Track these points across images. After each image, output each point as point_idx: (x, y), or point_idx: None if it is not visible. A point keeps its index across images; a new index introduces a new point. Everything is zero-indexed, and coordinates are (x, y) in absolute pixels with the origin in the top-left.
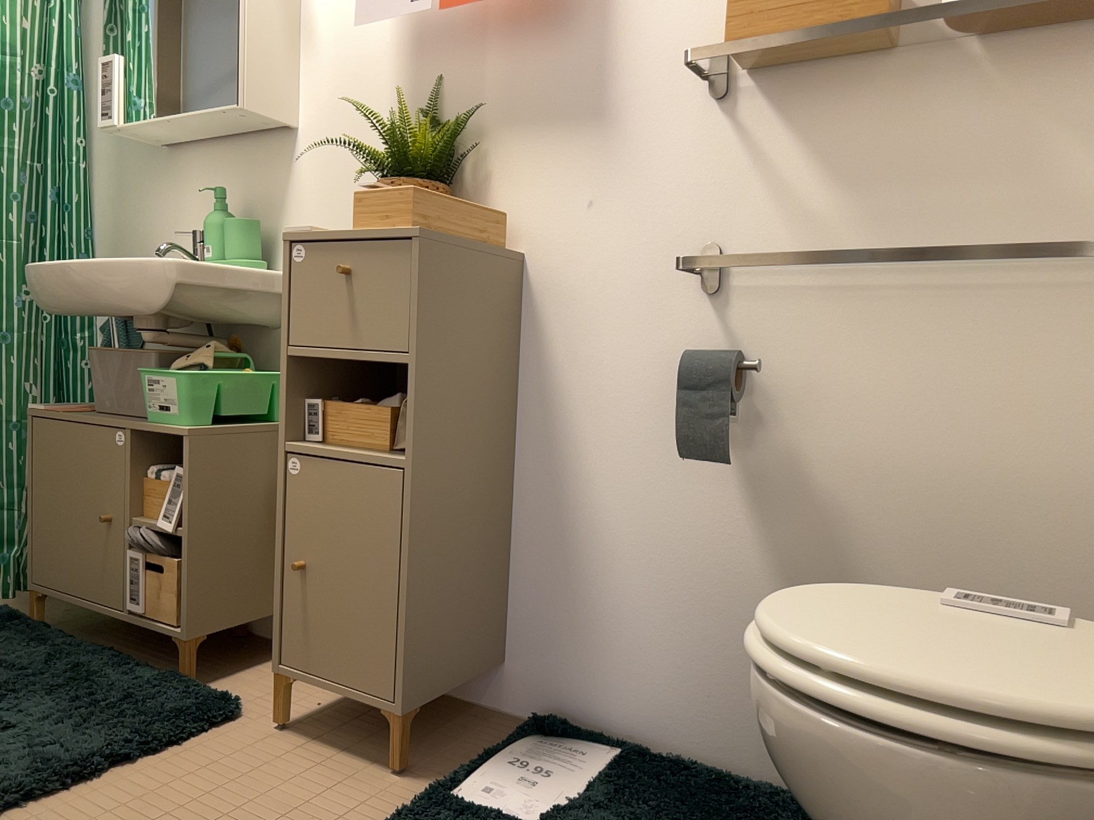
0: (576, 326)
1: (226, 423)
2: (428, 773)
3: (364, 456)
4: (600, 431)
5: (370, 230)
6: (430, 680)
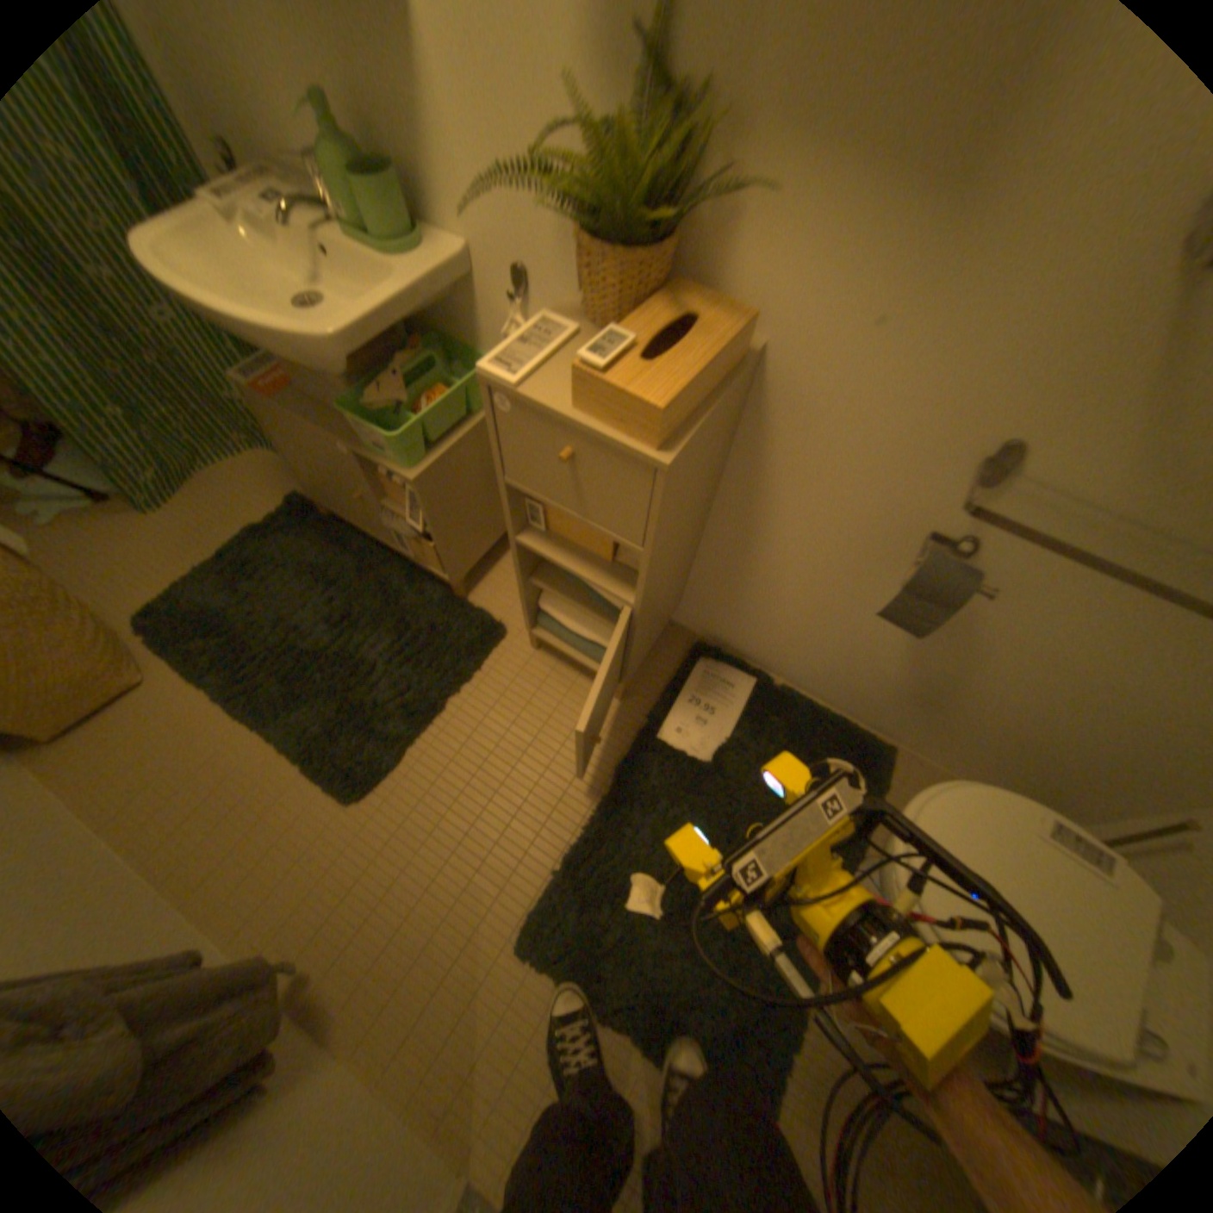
0: (808, 445)
1: (430, 442)
2: (637, 706)
3: (591, 580)
4: (800, 531)
5: (594, 419)
6: (638, 666)
